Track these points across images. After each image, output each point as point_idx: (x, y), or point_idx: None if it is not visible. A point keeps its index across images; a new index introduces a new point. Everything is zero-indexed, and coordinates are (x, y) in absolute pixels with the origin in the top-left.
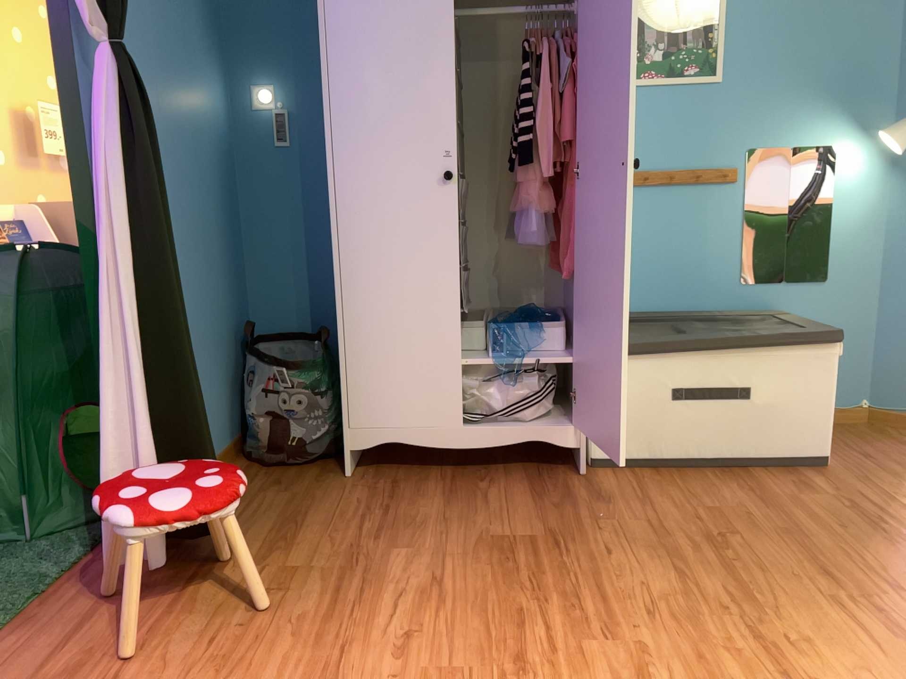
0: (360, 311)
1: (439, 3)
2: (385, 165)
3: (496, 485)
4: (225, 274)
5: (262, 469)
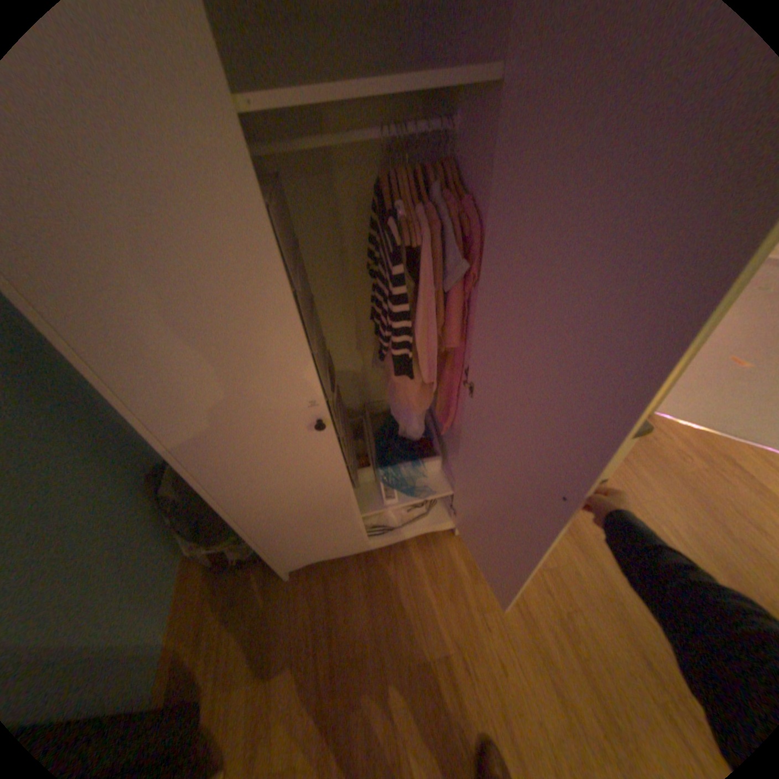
0: (257, 520)
1: (235, 205)
2: (234, 426)
3: (398, 567)
4: (93, 469)
5: (214, 582)
